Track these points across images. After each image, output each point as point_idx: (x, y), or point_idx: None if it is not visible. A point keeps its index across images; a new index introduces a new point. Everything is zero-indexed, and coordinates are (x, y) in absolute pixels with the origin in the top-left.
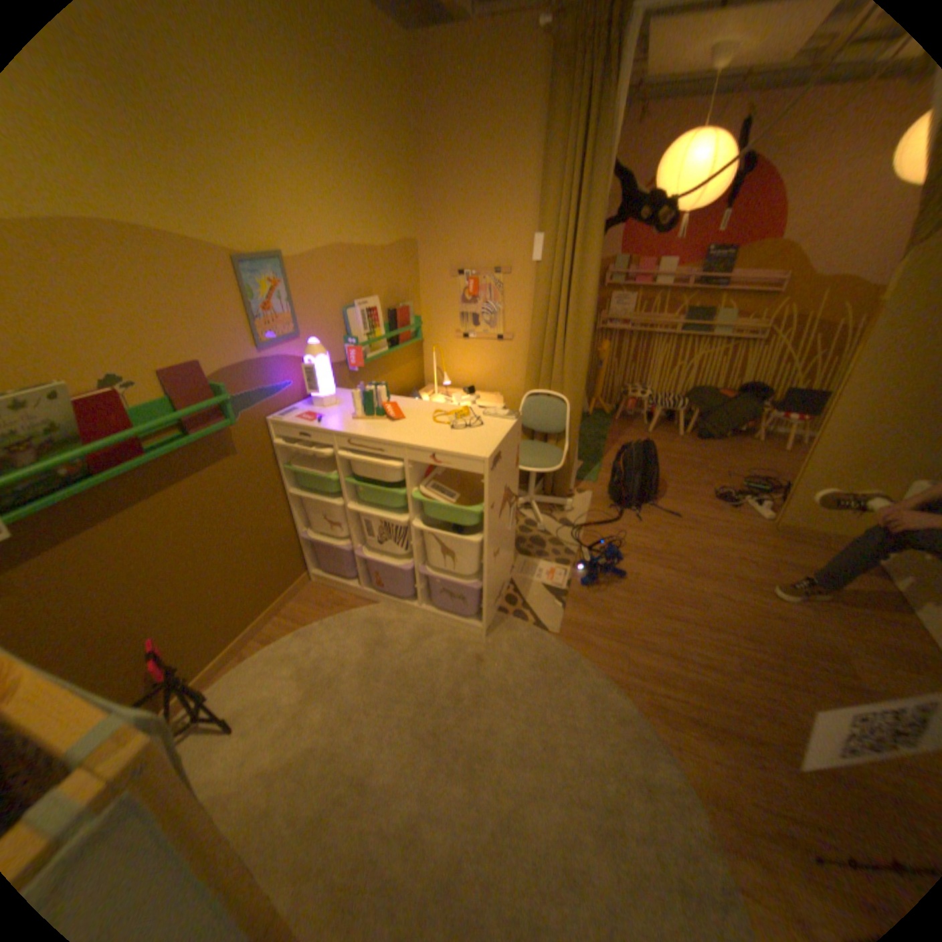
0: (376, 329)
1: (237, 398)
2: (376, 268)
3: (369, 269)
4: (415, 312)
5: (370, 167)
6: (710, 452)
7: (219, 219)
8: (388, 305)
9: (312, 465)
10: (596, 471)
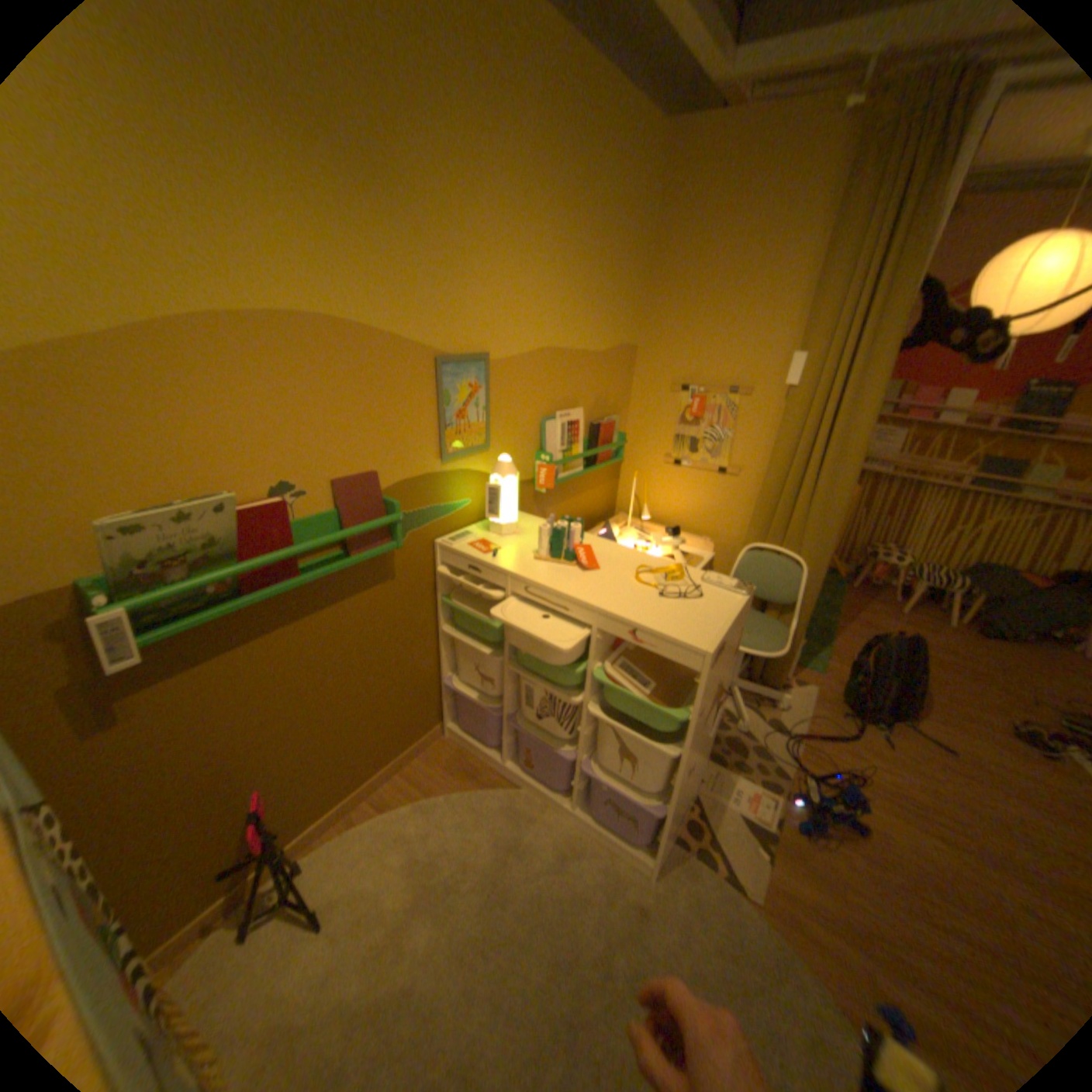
0: (574, 446)
1: (409, 516)
2: (587, 375)
3: (579, 376)
4: (619, 427)
5: (602, 263)
6: (1002, 660)
7: (432, 316)
8: (591, 417)
9: (474, 602)
10: (826, 658)
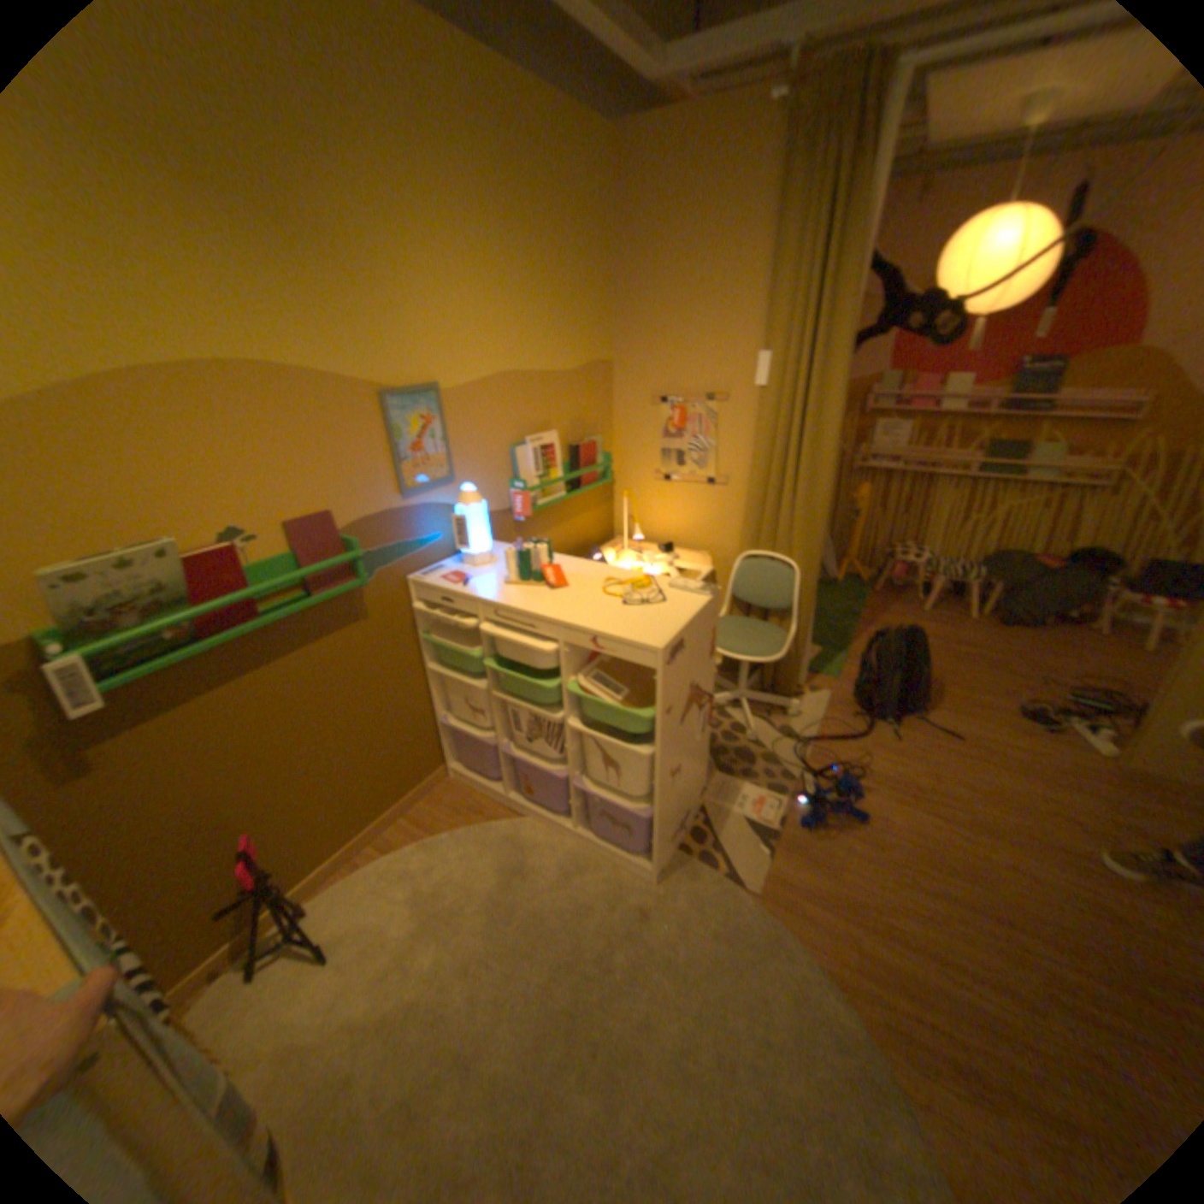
0: (550, 470)
1: (372, 553)
2: (555, 396)
3: (546, 397)
4: (603, 447)
5: (554, 279)
6: (1017, 645)
7: (366, 350)
8: (568, 439)
9: (454, 635)
10: (840, 662)
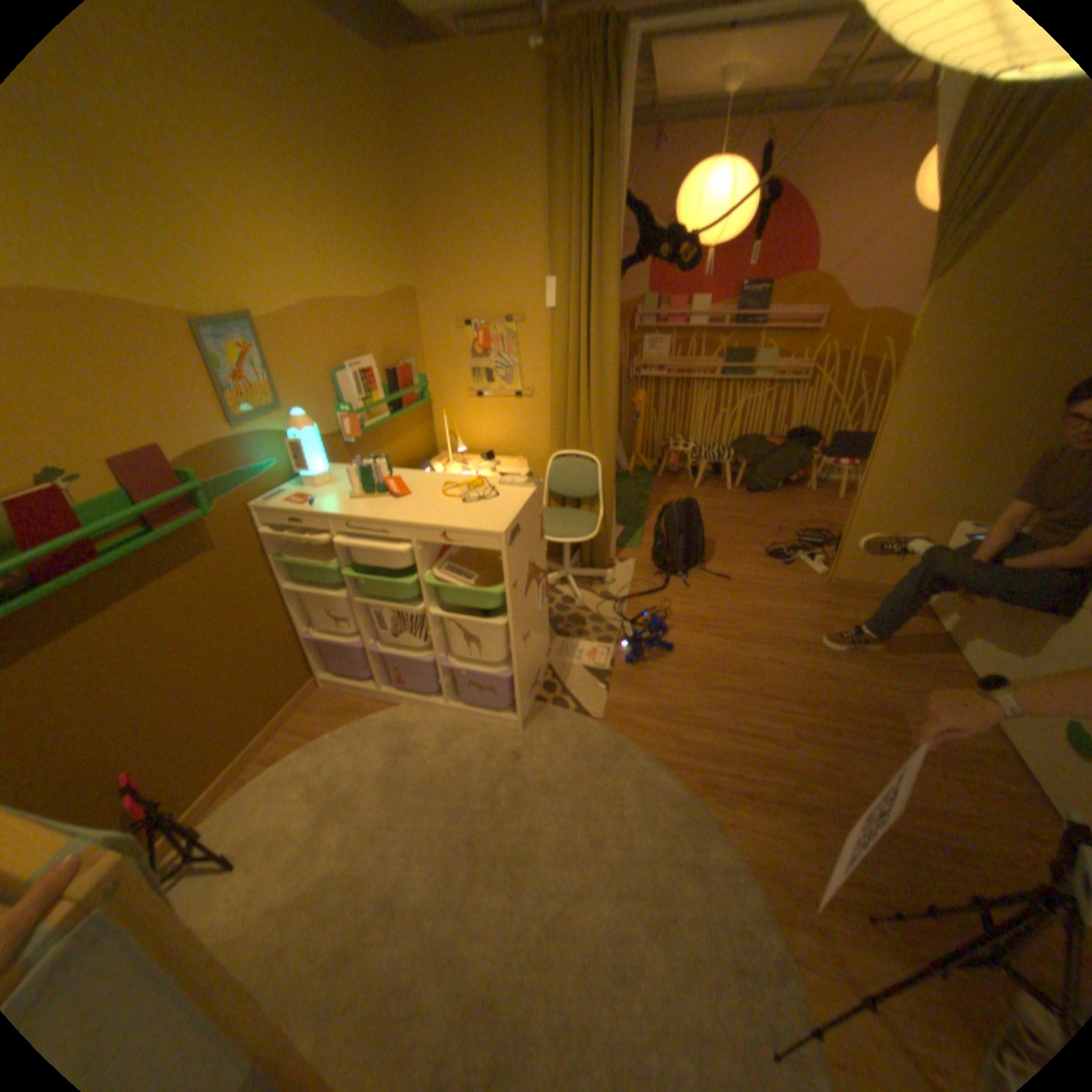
0: (373, 394)
1: (209, 485)
2: (367, 323)
3: (359, 324)
4: (418, 371)
5: (350, 208)
6: (759, 507)
7: (169, 279)
8: (385, 364)
9: (307, 555)
10: (639, 537)
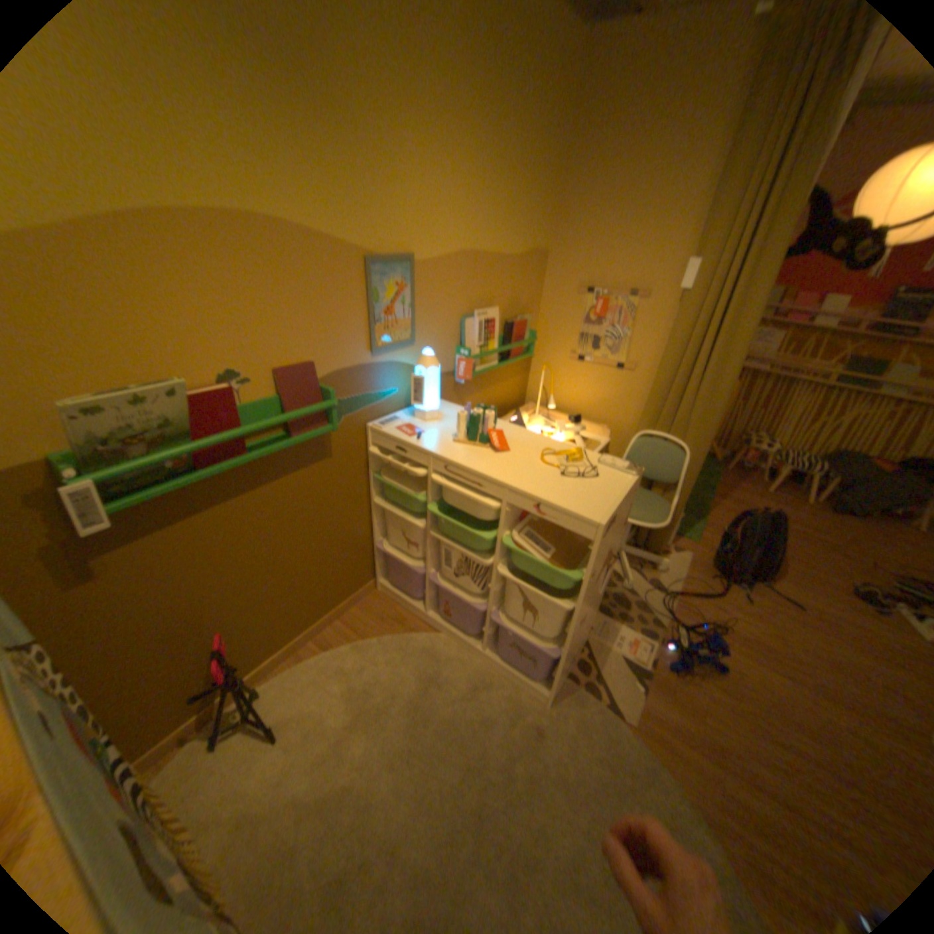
0: (490, 342)
1: (343, 403)
2: (503, 278)
3: (496, 278)
4: (531, 326)
5: (519, 171)
6: (849, 533)
7: (361, 218)
8: (506, 317)
9: (402, 479)
10: (701, 529)
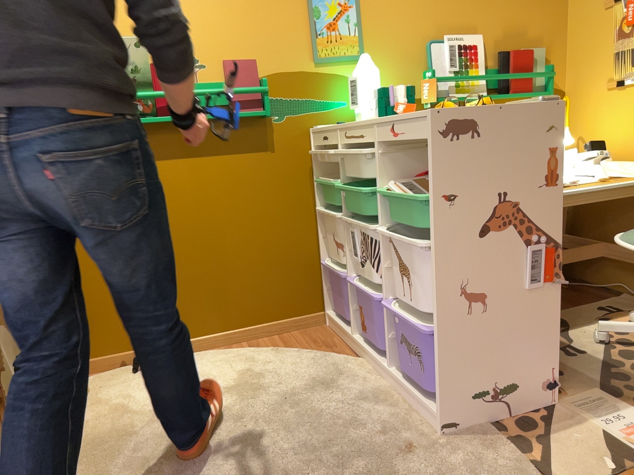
0: (471, 69)
1: (285, 101)
2: (487, 5)
3: (475, 5)
4: (552, 64)
5: None
6: None
7: None
8: (501, 48)
9: (335, 178)
10: None
